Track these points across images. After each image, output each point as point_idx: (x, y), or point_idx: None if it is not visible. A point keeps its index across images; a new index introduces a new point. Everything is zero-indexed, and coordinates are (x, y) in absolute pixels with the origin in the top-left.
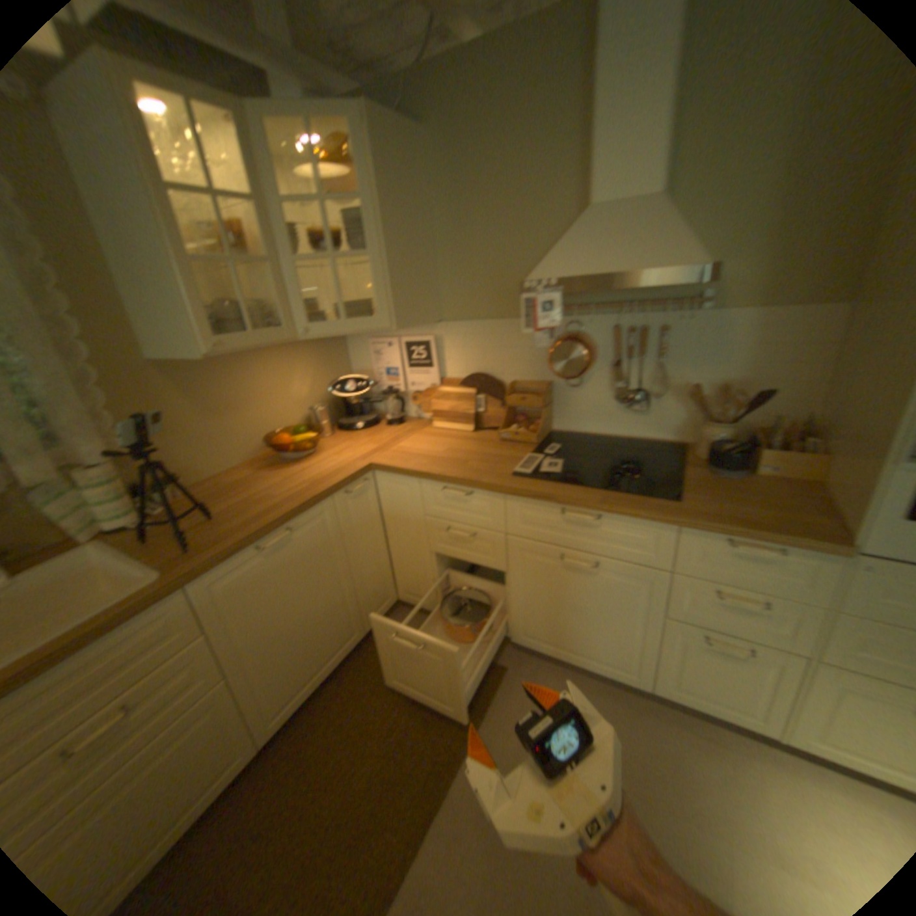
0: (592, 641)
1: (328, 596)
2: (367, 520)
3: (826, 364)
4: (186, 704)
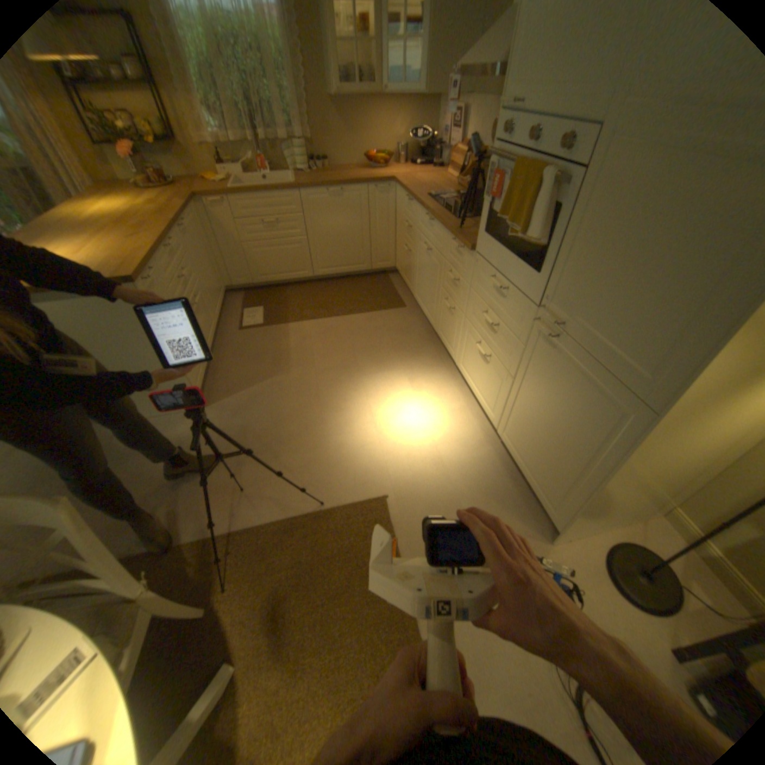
0: (426, 299)
1: (353, 235)
2: (383, 210)
3: None
4: (292, 235)
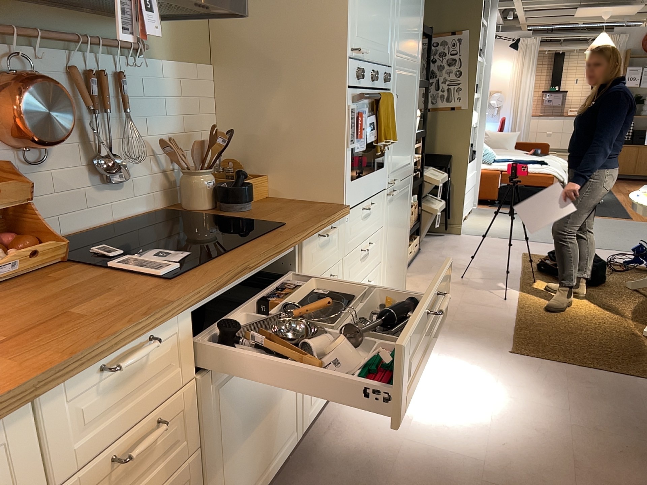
0: (270, 435)
1: None
2: None
3: (213, 114)
4: None
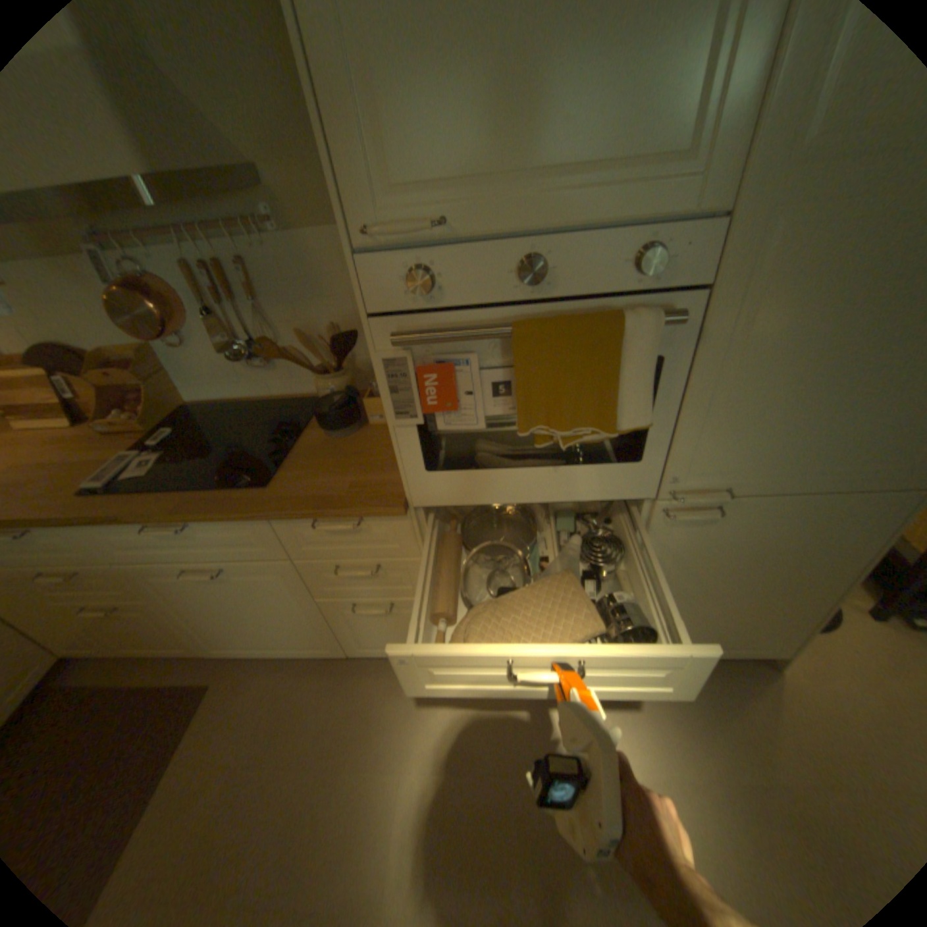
0: (269, 635)
1: None
2: None
3: None
4: None
